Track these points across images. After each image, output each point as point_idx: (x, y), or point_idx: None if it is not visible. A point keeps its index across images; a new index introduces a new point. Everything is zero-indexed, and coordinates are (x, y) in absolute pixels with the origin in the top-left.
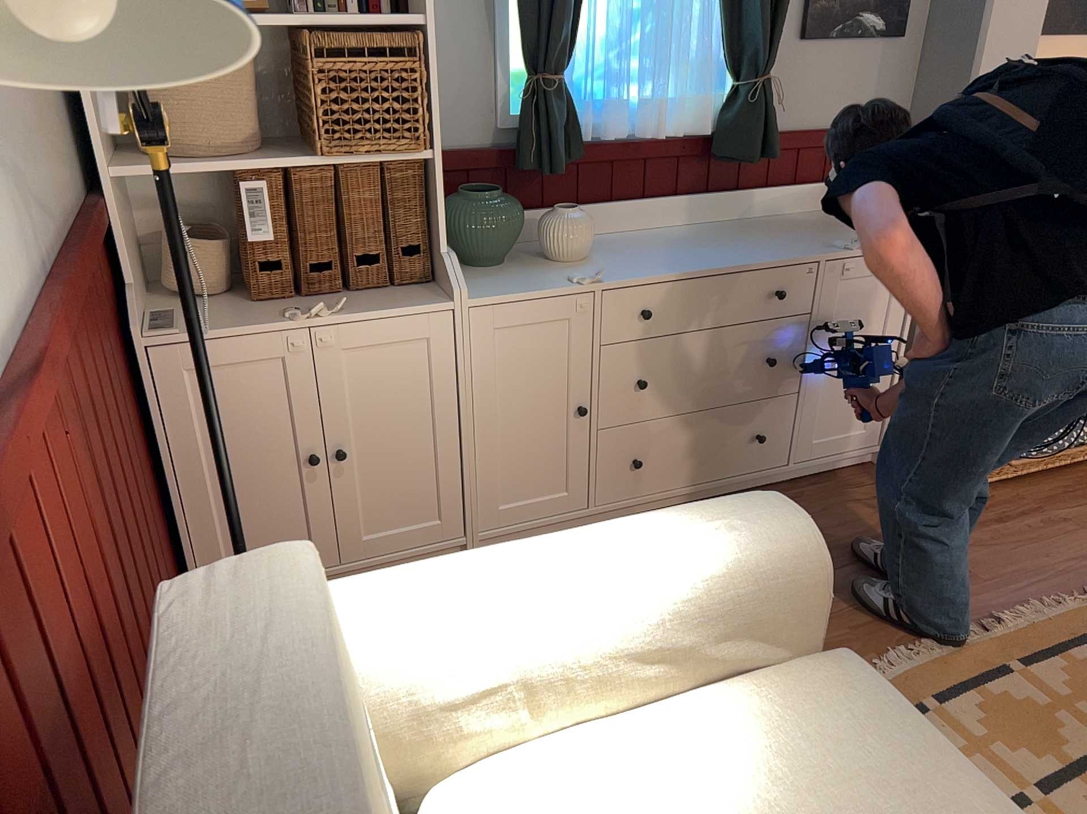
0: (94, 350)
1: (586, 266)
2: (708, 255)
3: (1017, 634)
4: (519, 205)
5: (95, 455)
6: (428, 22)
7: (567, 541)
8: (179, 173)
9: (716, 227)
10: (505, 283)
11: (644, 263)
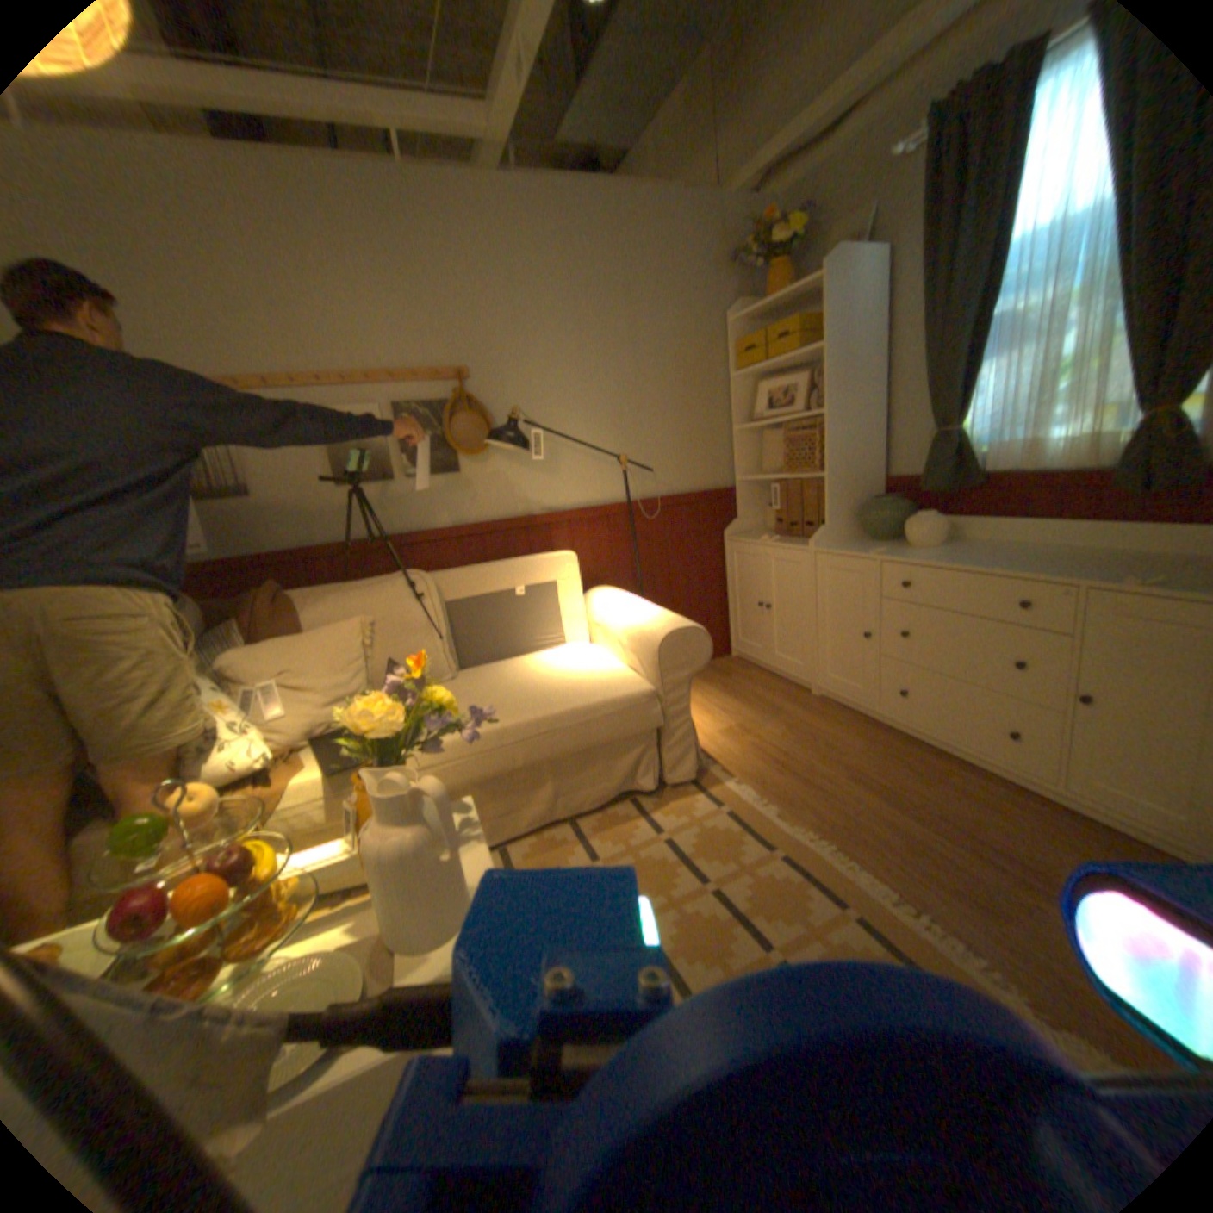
0: (675, 526)
1: (913, 549)
2: (1000, 560)
3: (907, 929)
4: (909, 508)
5: (645, 549)
6: (834, 409)
7: (647, 605)
8: (752, 477)
9: (1115, 553)
10: (852, 546)
11: (942, 555)
